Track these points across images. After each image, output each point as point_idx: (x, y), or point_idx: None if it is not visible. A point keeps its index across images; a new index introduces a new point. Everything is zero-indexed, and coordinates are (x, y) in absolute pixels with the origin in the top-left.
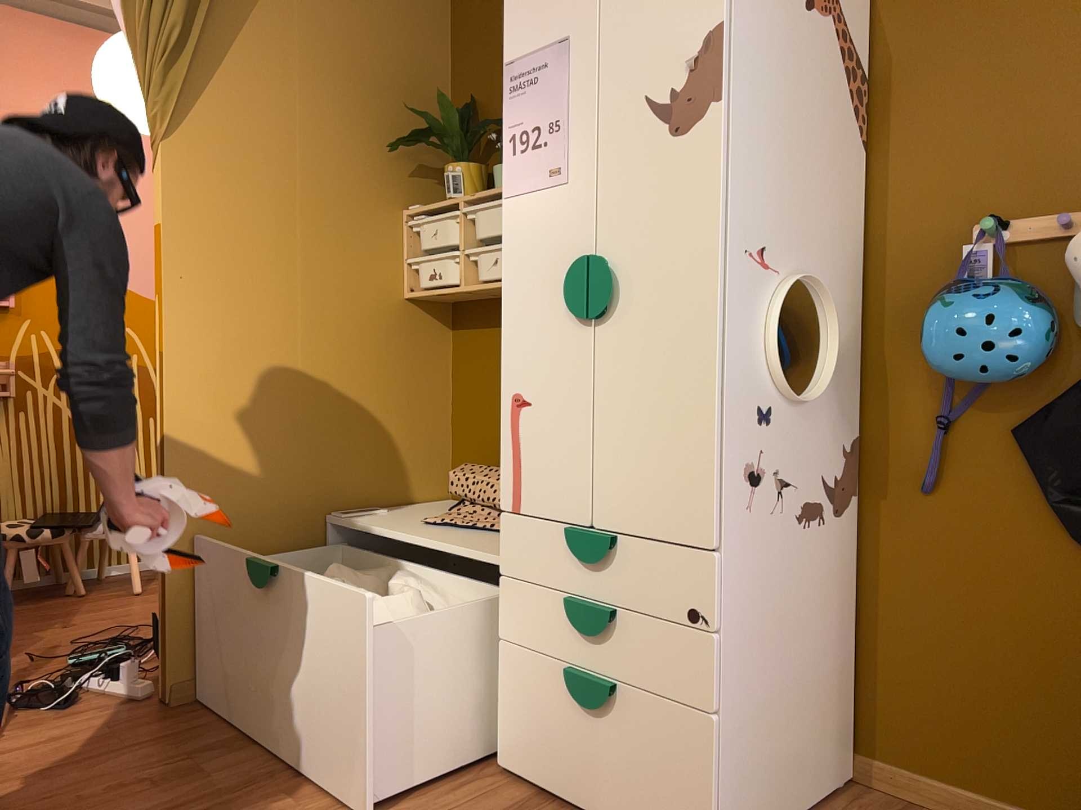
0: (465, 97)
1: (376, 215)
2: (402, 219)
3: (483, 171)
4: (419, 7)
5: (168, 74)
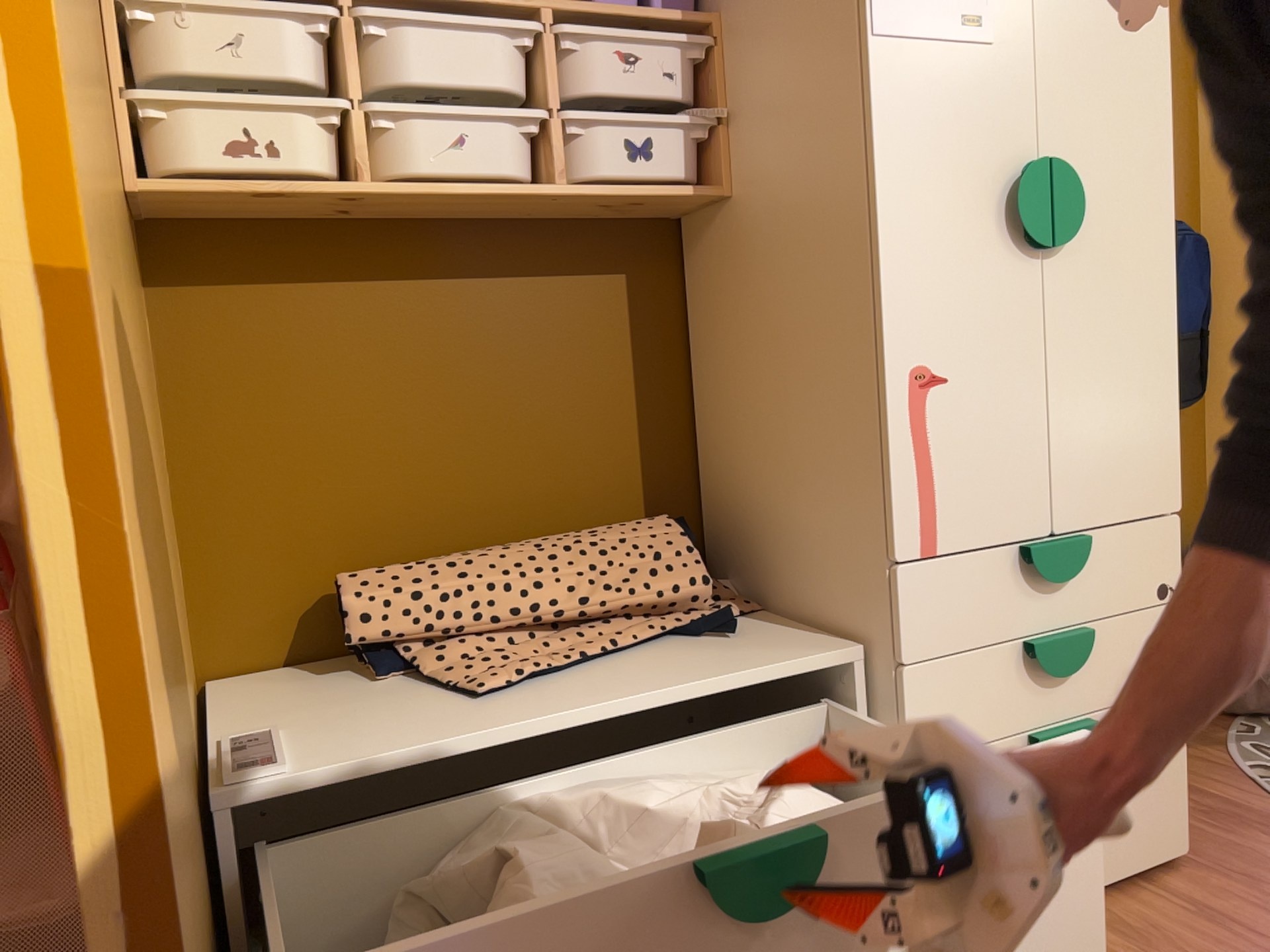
0: None
1: None
2: None
3: None
4: None
5: None
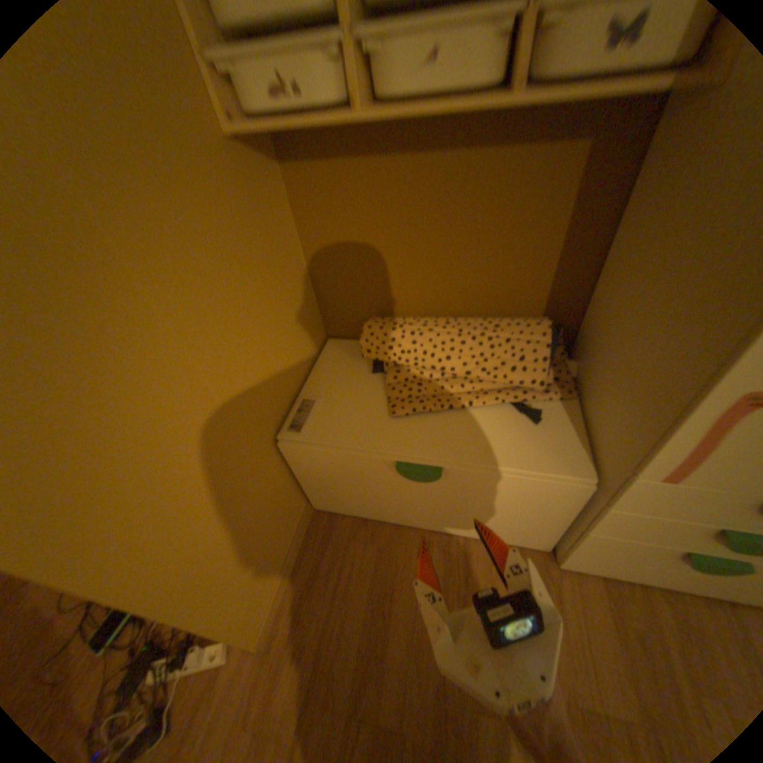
0: None
1: None
2: None
3: None
4: None
5: None
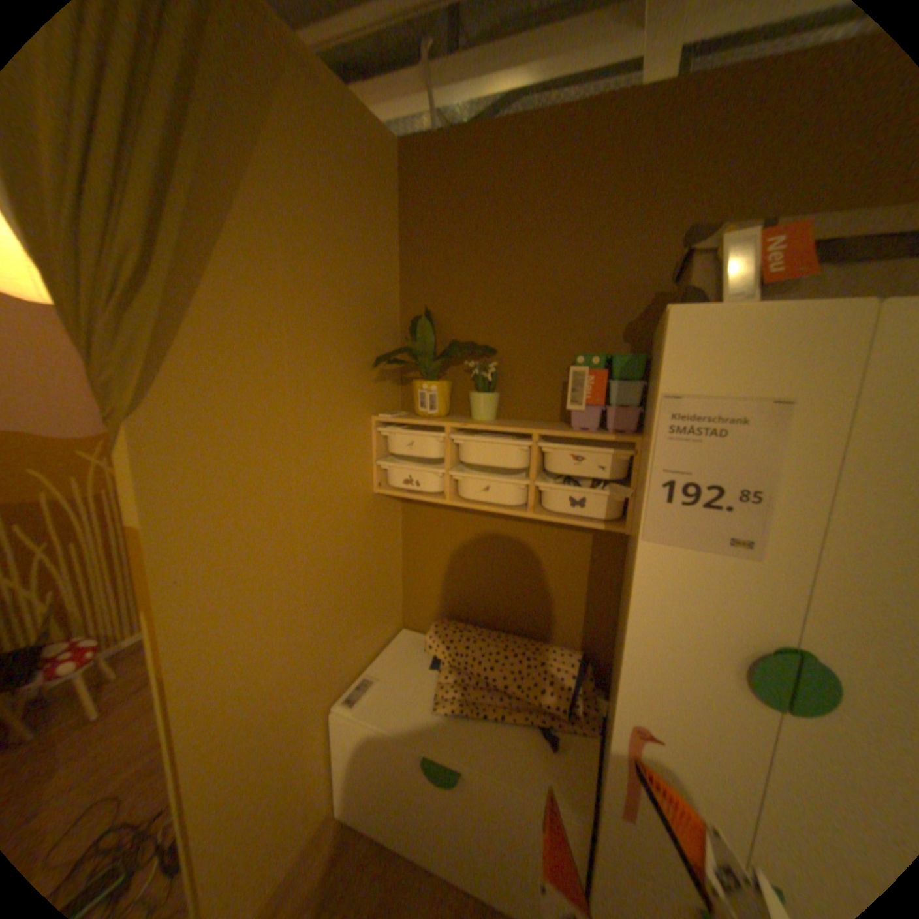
0: (417, 304)
1: (354, 427)
2: (372, 423)
3: (451, 387)
4: (377, 209)
5: (117, 316)
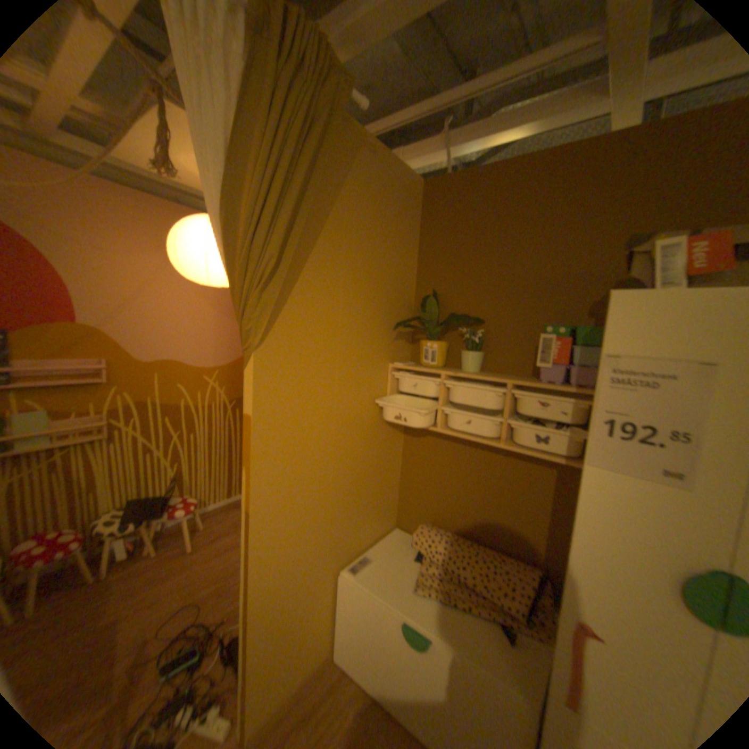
0: (427, 287)
1: (376, 369)
2: (388, 368)
3: (447, 345)
4: (405, 225)
5: (259, 293)
